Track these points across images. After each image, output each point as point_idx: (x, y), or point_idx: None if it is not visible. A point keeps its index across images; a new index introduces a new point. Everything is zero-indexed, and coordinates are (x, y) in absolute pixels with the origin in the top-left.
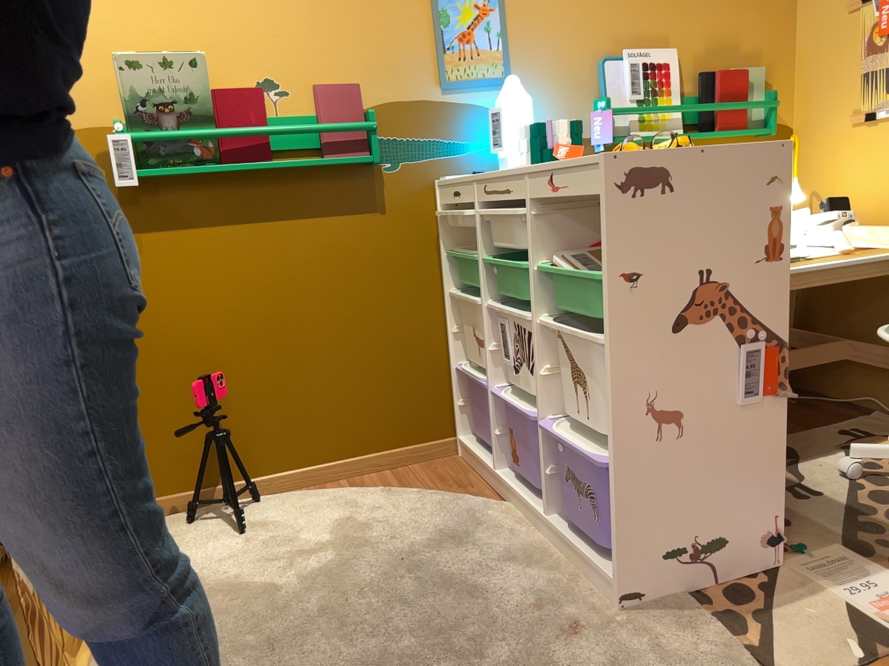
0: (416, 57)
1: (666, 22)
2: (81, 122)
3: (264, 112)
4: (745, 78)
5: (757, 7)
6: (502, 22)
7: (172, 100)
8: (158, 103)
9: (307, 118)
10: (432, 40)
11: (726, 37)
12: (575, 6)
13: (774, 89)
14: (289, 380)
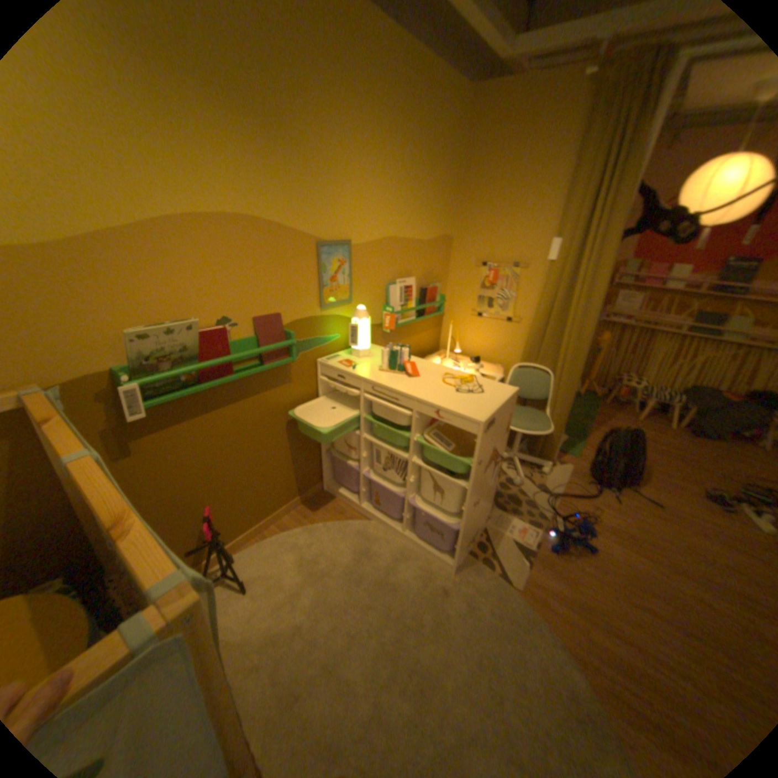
0: (308, 293)
1: (411, 263)
2: (75, 374)
3: (227, 345)
4: (436, 290)
5: (440, 254)
6: (349, 269)
7: (169, 354)
8: (158, 358)
9: (250, 340)
10: (316, 282)
11: (429, 269)
12: (379, 257)
13: (440, 291)
14: (241, 490)
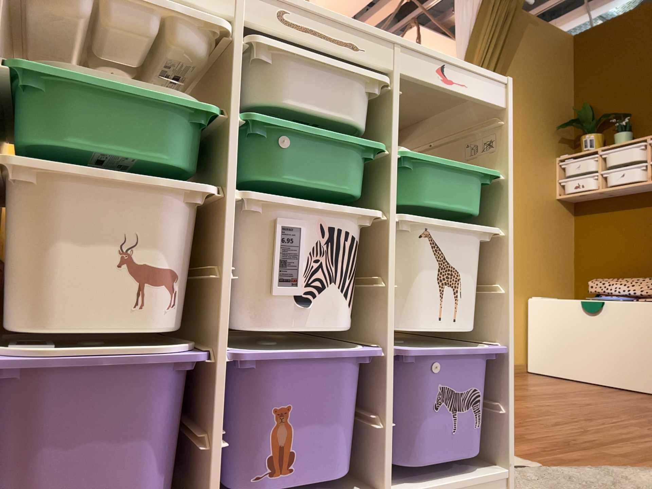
0: None
1: None
2: None
3: None
4: None
5: None
6: None
7: None
8: None
9: None
10: None
11: None
12: None
13: None
14: None
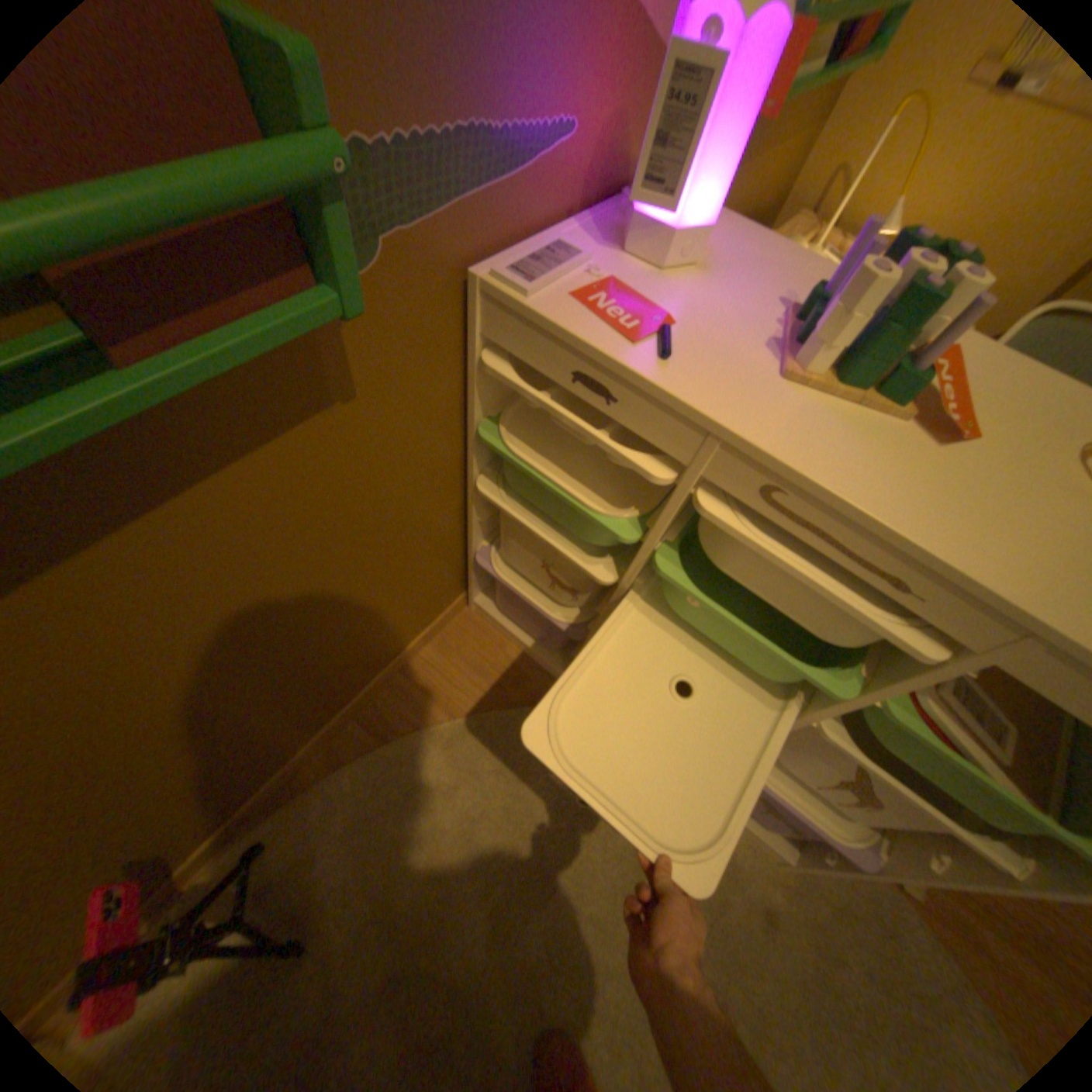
0: None
1: None
2: None
3: None
4: None
5: None
6: None
7: None
8: None
9: None
10: None
11: None
12: None
13: None
14: (235, 734)
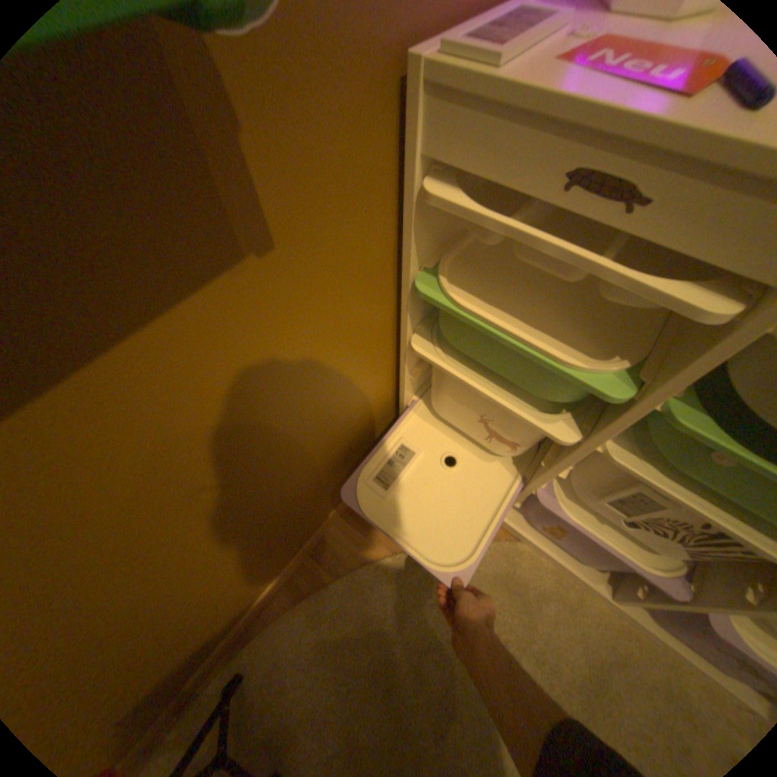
0: None
1: None
2: None
3: None
4: None
5: None
6: None
7: None
8: None
9: None
10: None
11: None
12: None
13: None
14: (201, 601)
